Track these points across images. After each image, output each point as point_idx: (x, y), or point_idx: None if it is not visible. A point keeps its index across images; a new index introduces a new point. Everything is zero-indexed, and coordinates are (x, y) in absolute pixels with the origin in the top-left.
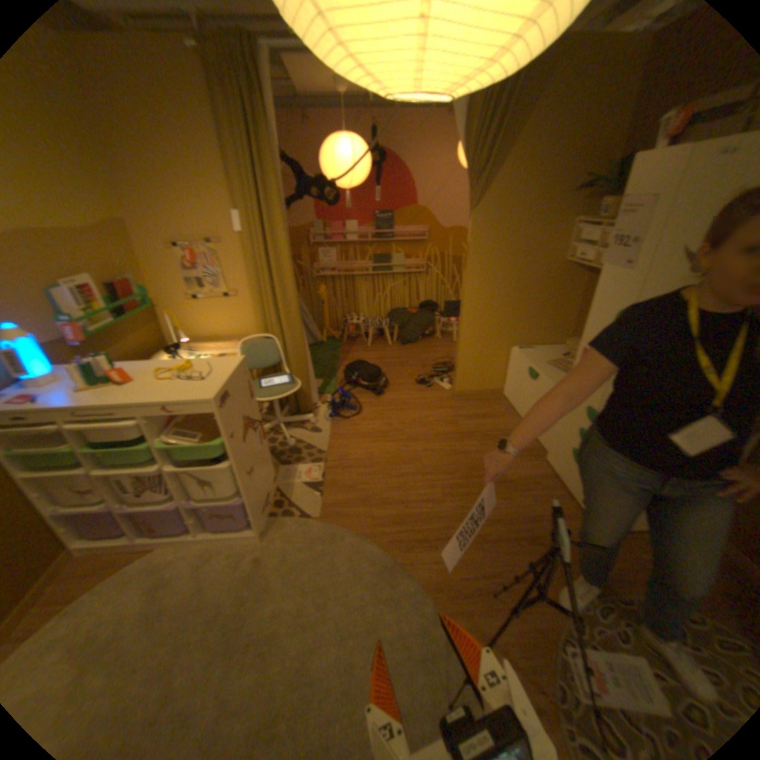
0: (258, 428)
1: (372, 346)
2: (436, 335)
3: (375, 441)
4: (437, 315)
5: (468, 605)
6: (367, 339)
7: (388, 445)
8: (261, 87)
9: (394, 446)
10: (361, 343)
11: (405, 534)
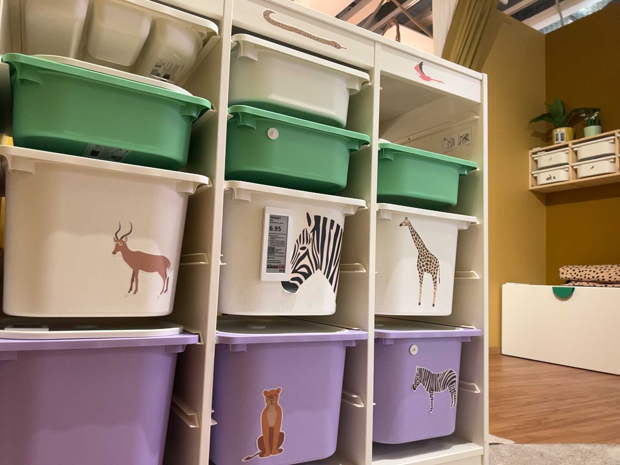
0: None
1: None
2: None
3: None
4: None
5: None
6: None
7: None
8: None
9: None
10: None
11: None
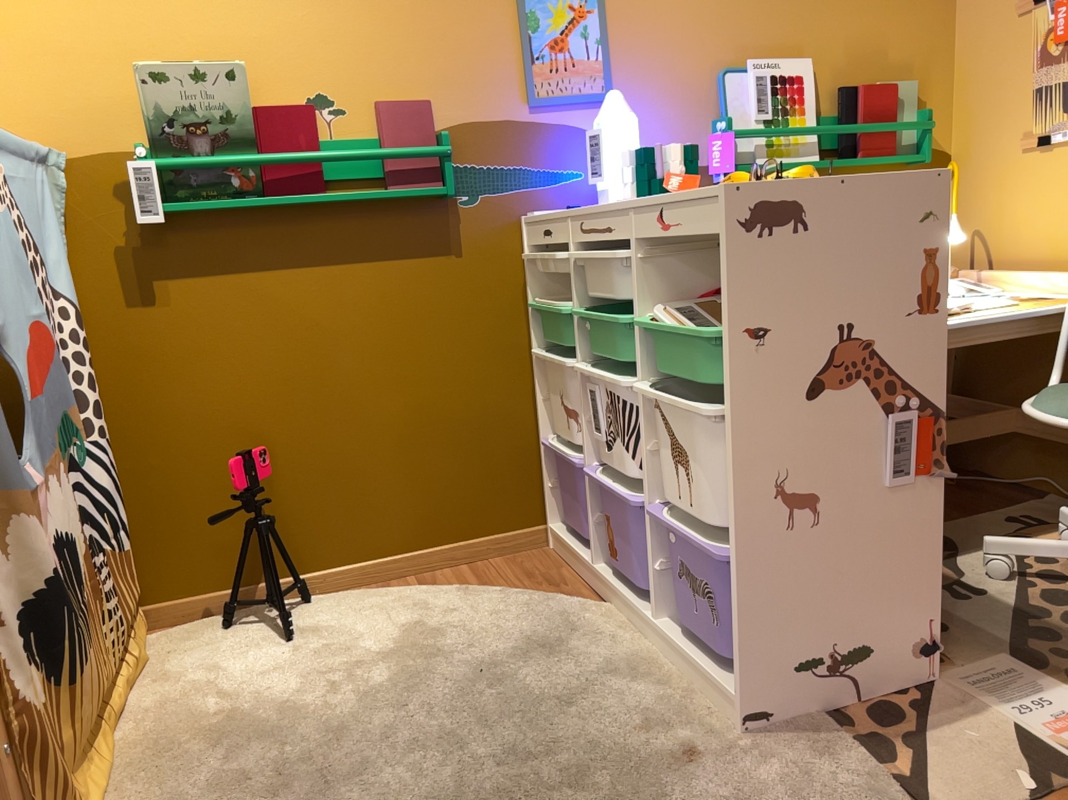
0: (902, 411)
1: None
2: None
3: None
4: None
5: None
6: None
7: None
8: None
9: None
10: None
11: None
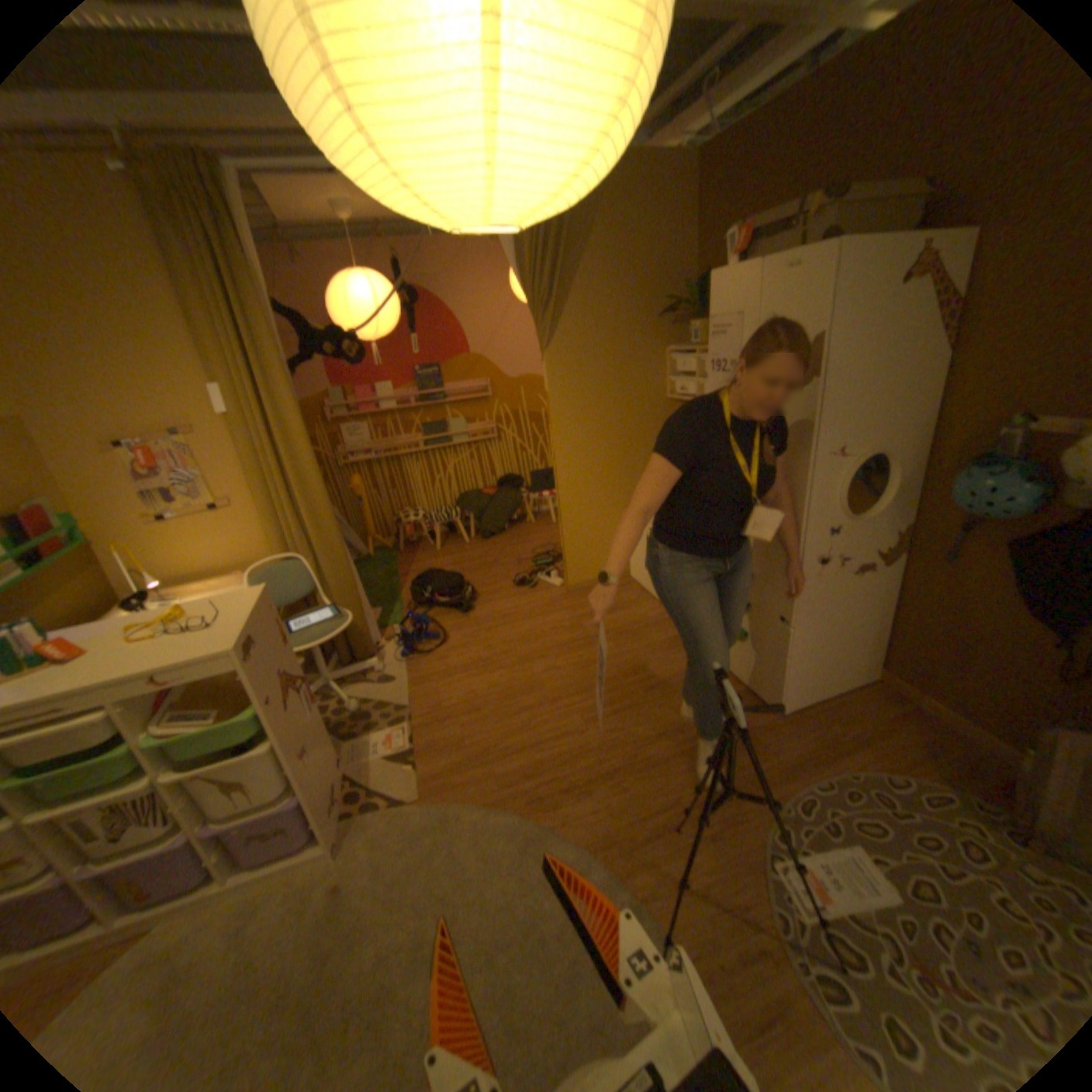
0: (300, 688)
1: (442, 549)
2: (527, 519)
3: (475, 675)
4: (524, 493)
5: (647, 854)
6: (434, 541)
7: (494, 677)
8: (232, 218)
9: (503, 675)
10: (425, 548)
11: (544, 787)
